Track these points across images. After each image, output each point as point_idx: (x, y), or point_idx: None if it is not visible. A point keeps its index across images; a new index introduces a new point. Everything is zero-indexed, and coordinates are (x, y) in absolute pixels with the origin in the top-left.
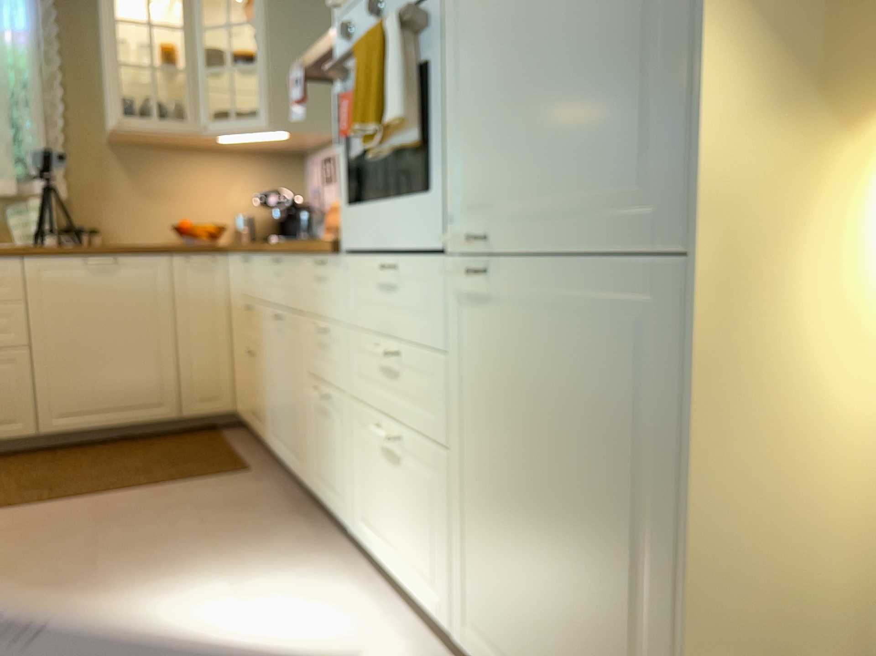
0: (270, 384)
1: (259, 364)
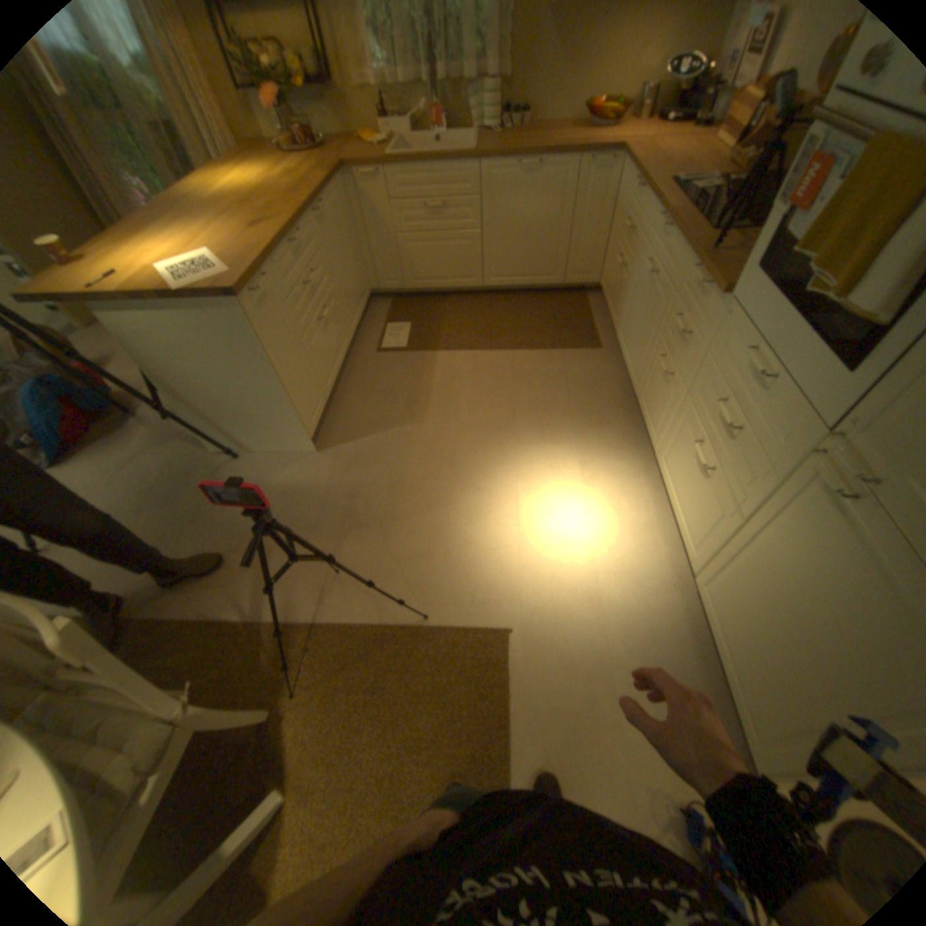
0: (629, 304)
1: (624, 278)
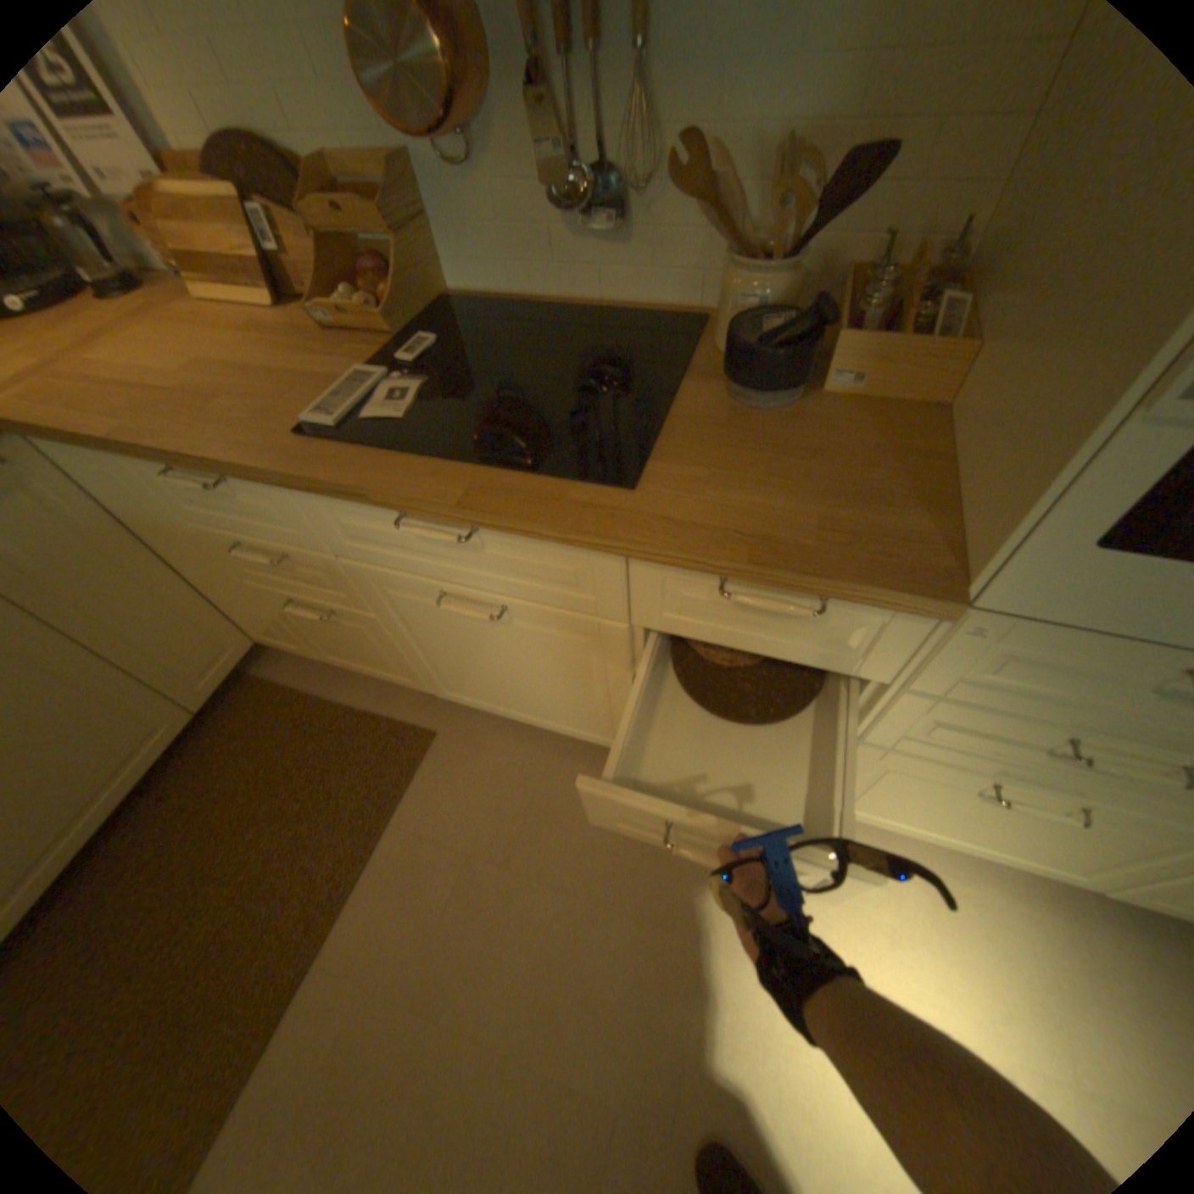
0: (439, 657)
1: (360, 625)
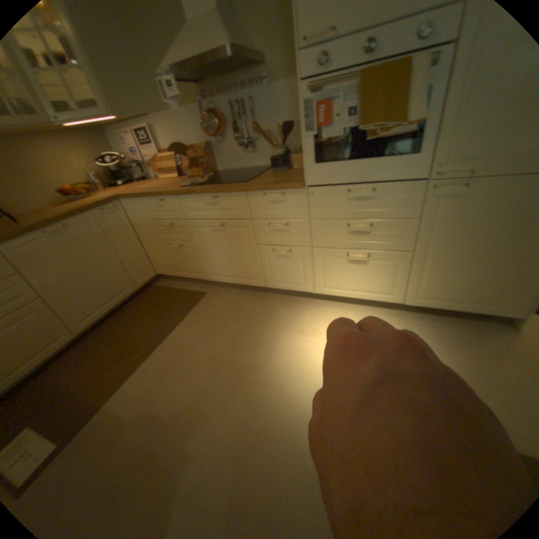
0: (208, 255)
1: (188, 249)
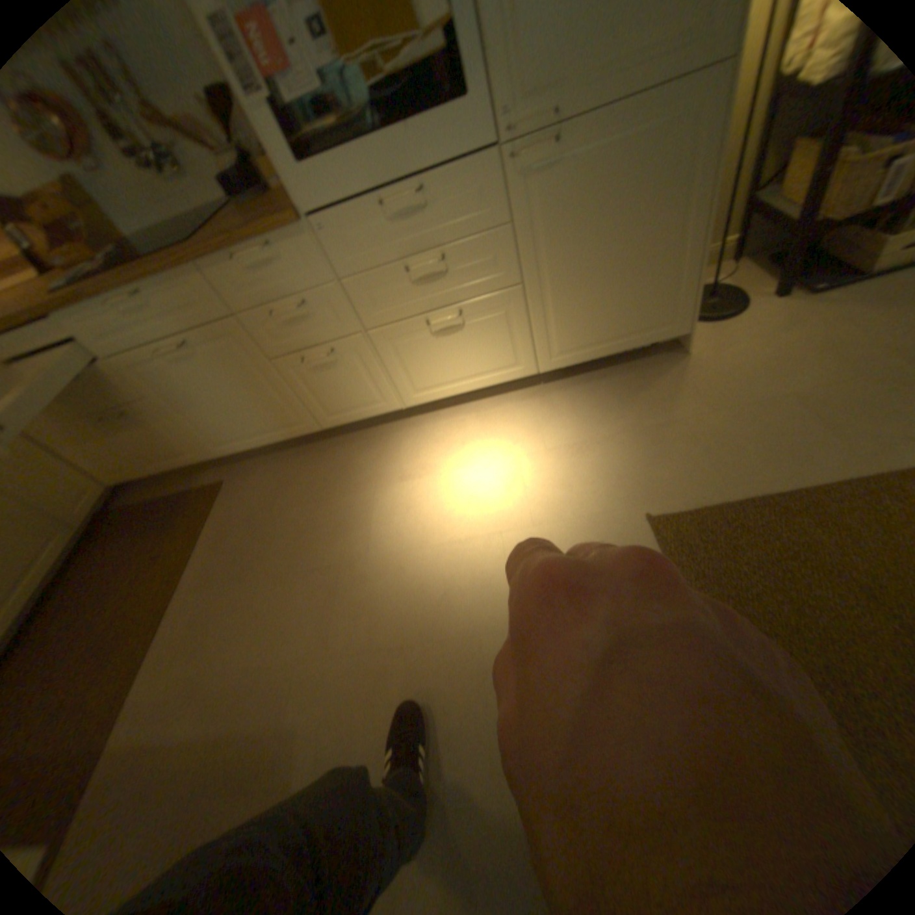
0: (189, 416)
1: (141, 420)
